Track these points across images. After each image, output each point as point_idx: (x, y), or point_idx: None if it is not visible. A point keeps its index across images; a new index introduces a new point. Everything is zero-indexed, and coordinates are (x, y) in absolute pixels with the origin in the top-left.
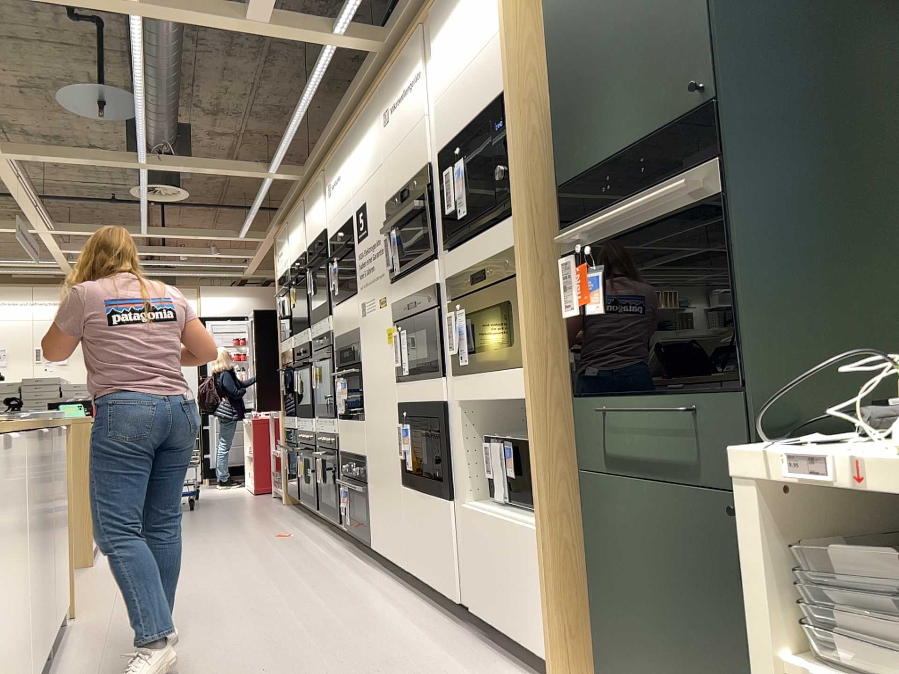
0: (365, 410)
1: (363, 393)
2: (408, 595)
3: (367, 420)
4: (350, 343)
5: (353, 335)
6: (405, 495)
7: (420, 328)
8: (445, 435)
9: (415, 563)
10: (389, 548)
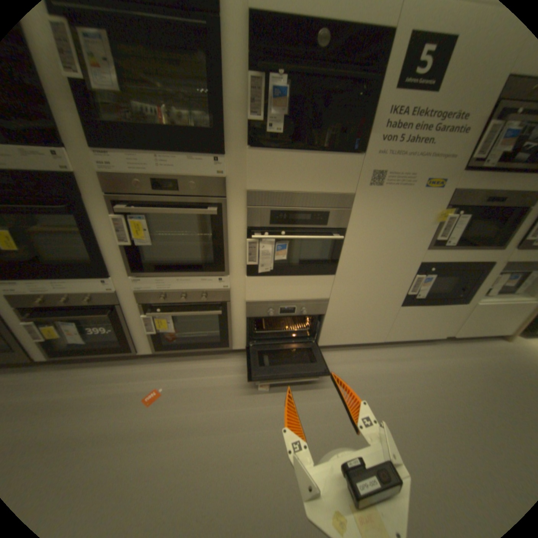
0: (342, 268)
1: (342, 254)
2: (387, 352)
3: (345, 274)
4: (318, 207)
5: (333, 199)
6: (404, 310)
7: (494, 217)
8: (483, 278)
9: (398, 337)
10: (356, 339)
